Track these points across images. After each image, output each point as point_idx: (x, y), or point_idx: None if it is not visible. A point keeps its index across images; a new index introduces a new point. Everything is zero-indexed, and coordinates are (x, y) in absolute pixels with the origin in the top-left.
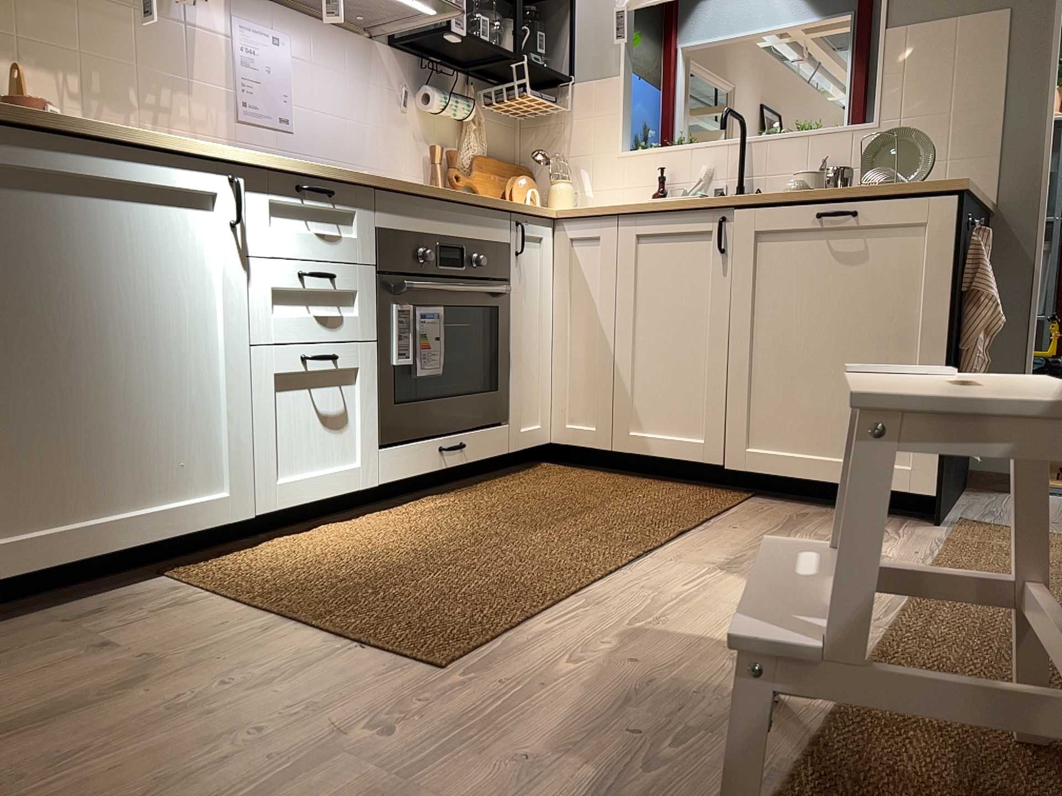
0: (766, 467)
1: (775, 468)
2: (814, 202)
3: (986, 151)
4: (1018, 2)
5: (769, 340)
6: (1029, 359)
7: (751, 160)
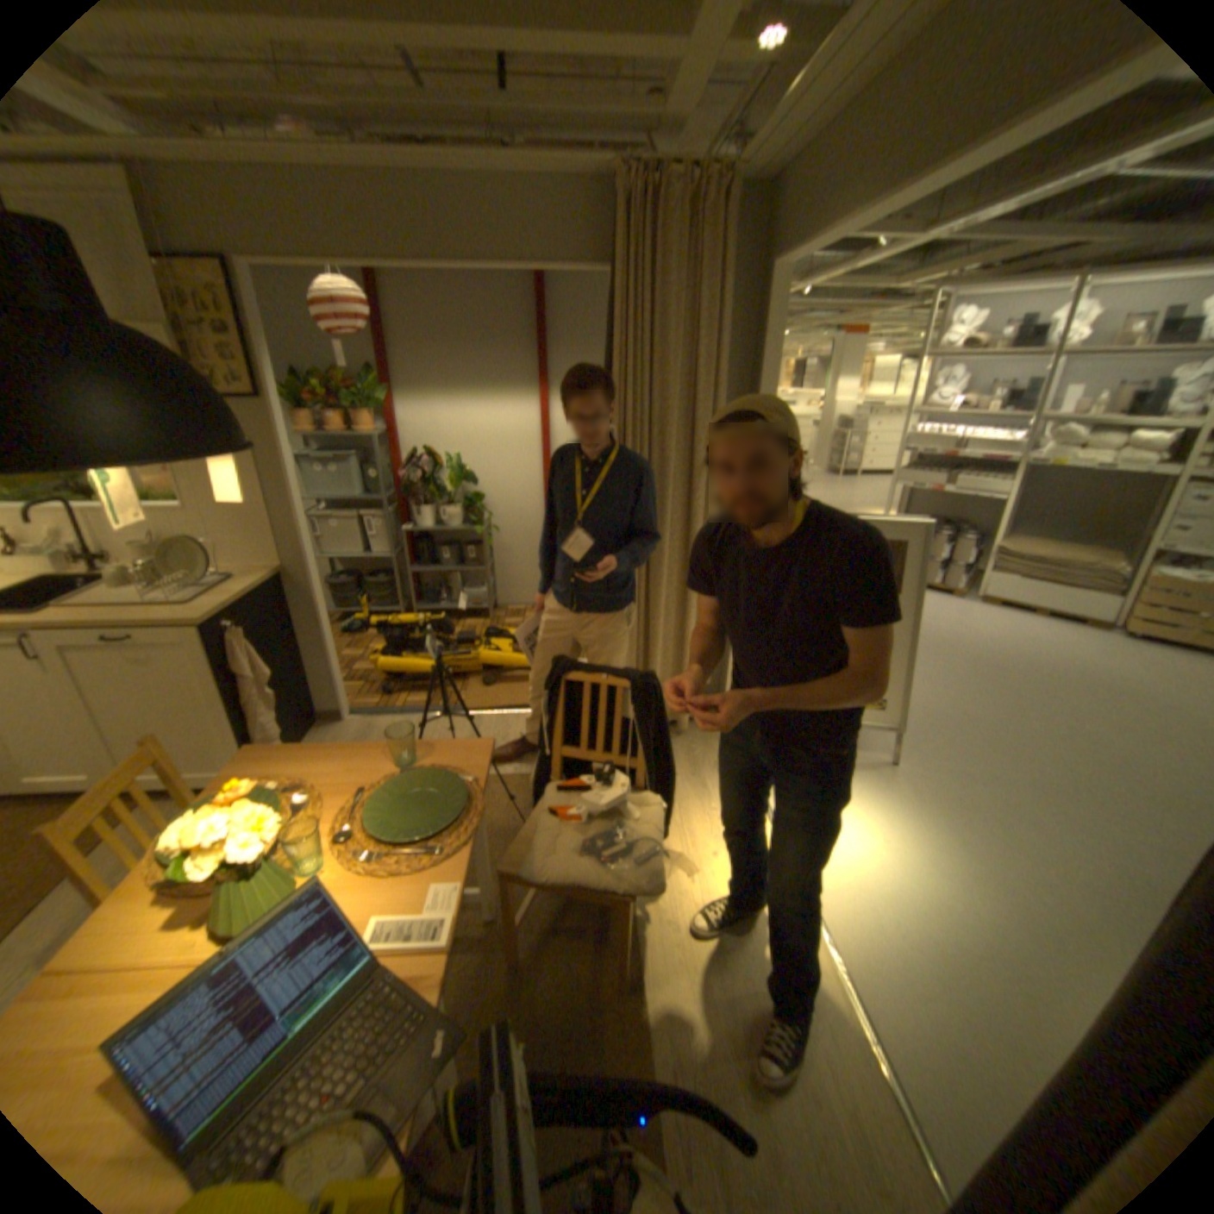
0: (142, 786)
1: (148, 786)
2: (98, 626)
3: (268, 530)
4: (257, 432)
5: (109, 712)
6: (332, 651)
7: (93, 522)
